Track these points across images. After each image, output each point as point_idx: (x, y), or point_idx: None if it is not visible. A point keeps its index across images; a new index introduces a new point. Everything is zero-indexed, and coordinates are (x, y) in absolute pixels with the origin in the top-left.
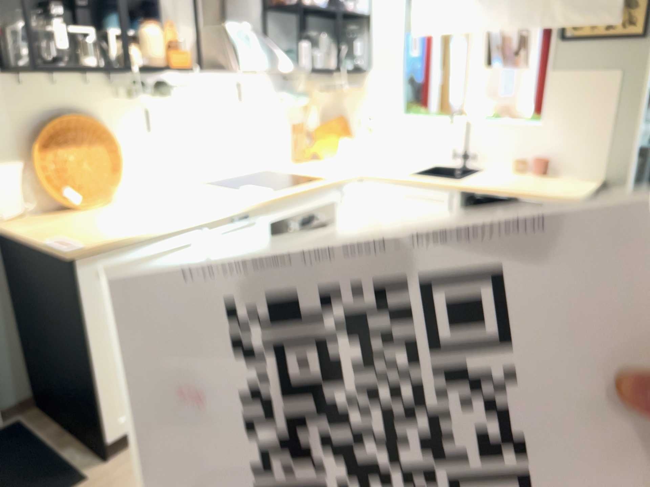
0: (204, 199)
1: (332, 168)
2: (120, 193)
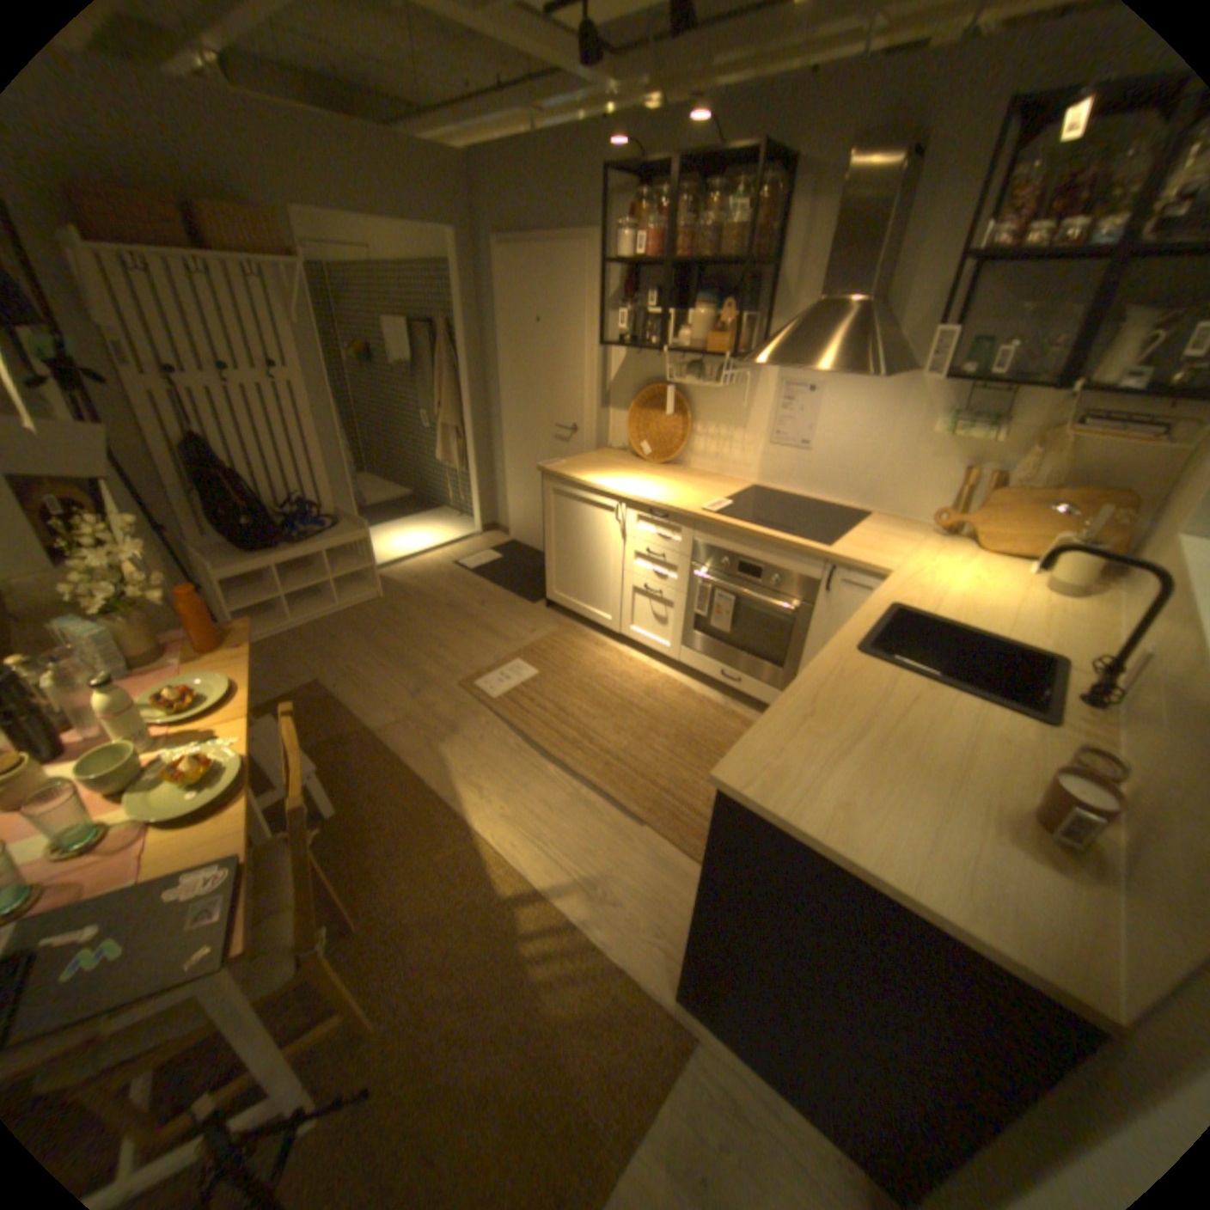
0: (684, 491)
1: (918, 554)
2: (691, 463)
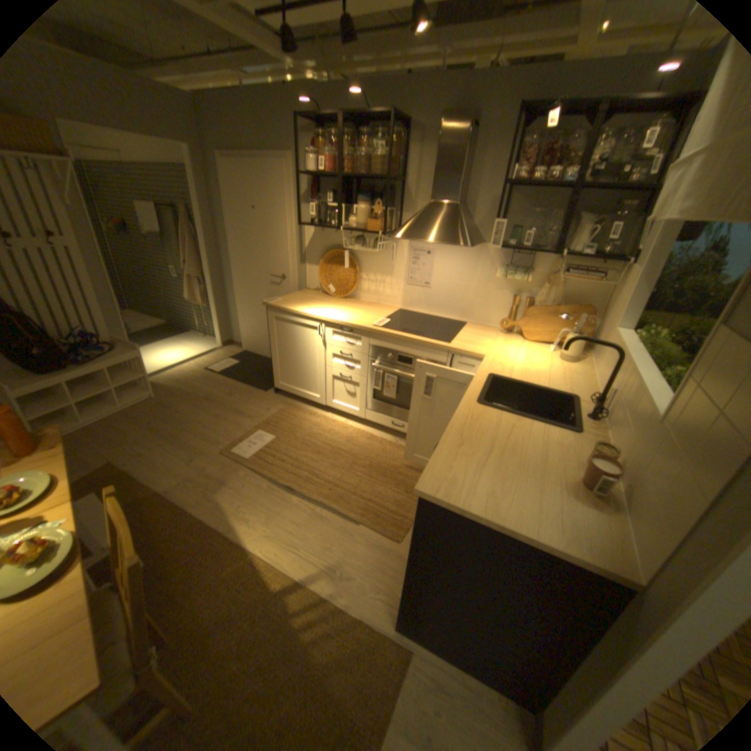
0: (360, 314)
1: (495, 344)
2: (360, 297)
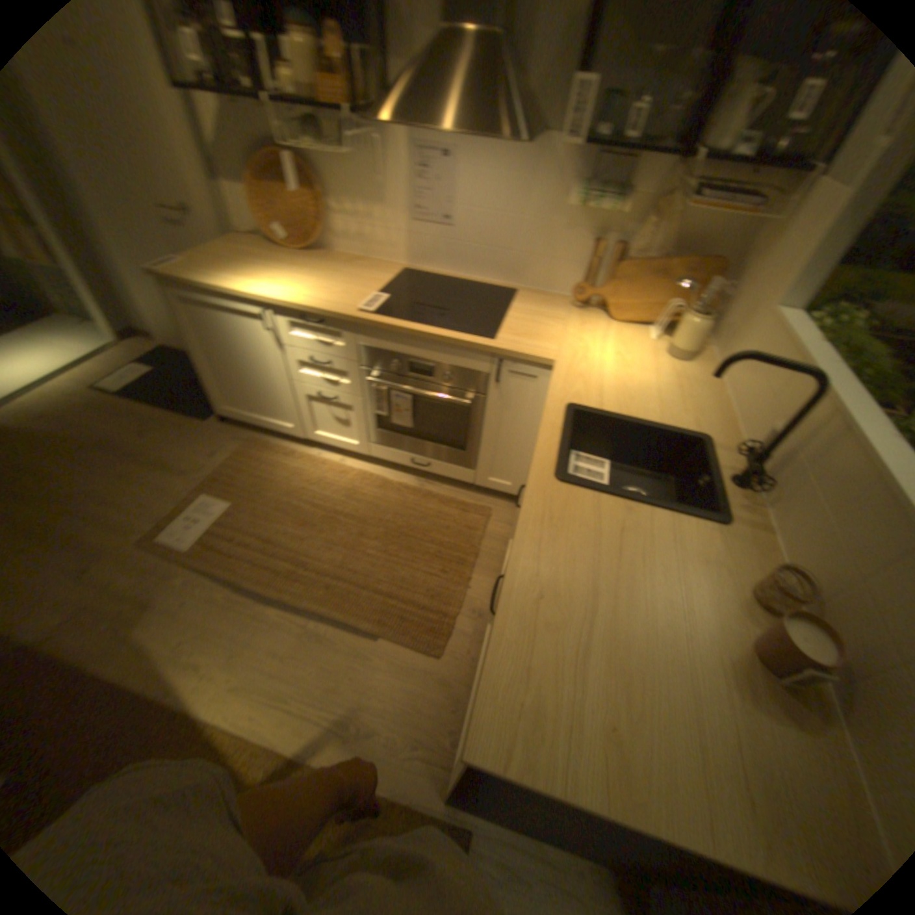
0: (331, 285)
1: (565, 333)
2: (331, 246)
